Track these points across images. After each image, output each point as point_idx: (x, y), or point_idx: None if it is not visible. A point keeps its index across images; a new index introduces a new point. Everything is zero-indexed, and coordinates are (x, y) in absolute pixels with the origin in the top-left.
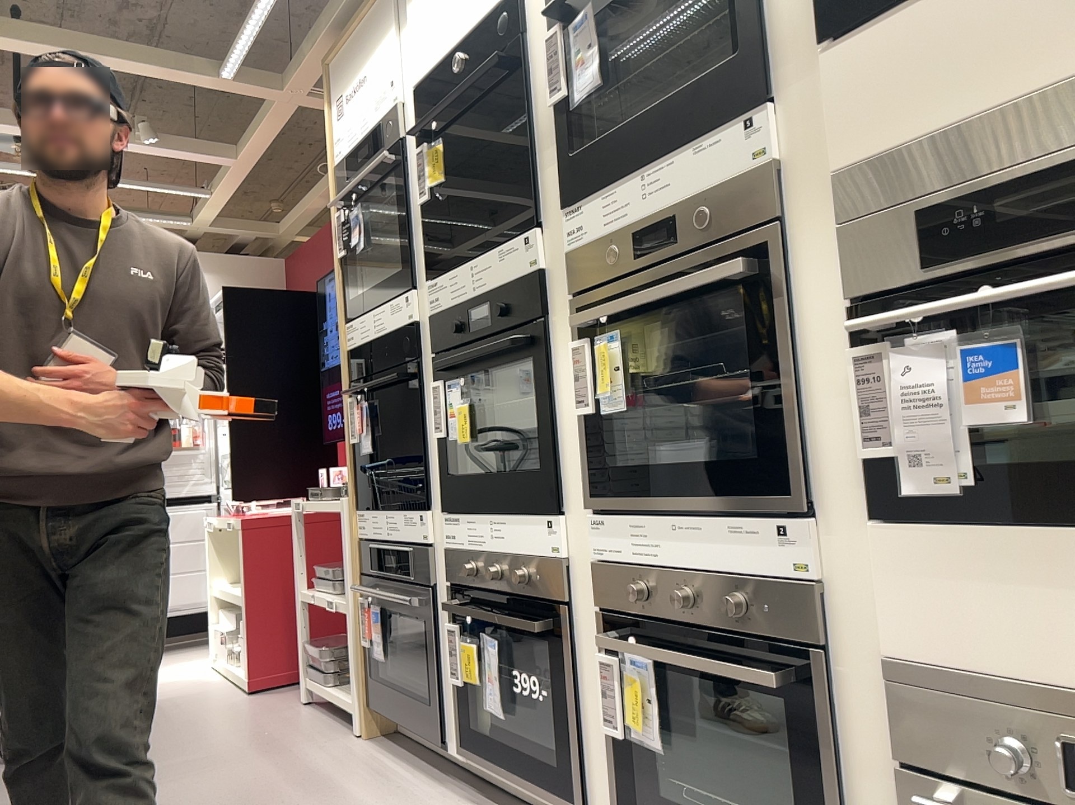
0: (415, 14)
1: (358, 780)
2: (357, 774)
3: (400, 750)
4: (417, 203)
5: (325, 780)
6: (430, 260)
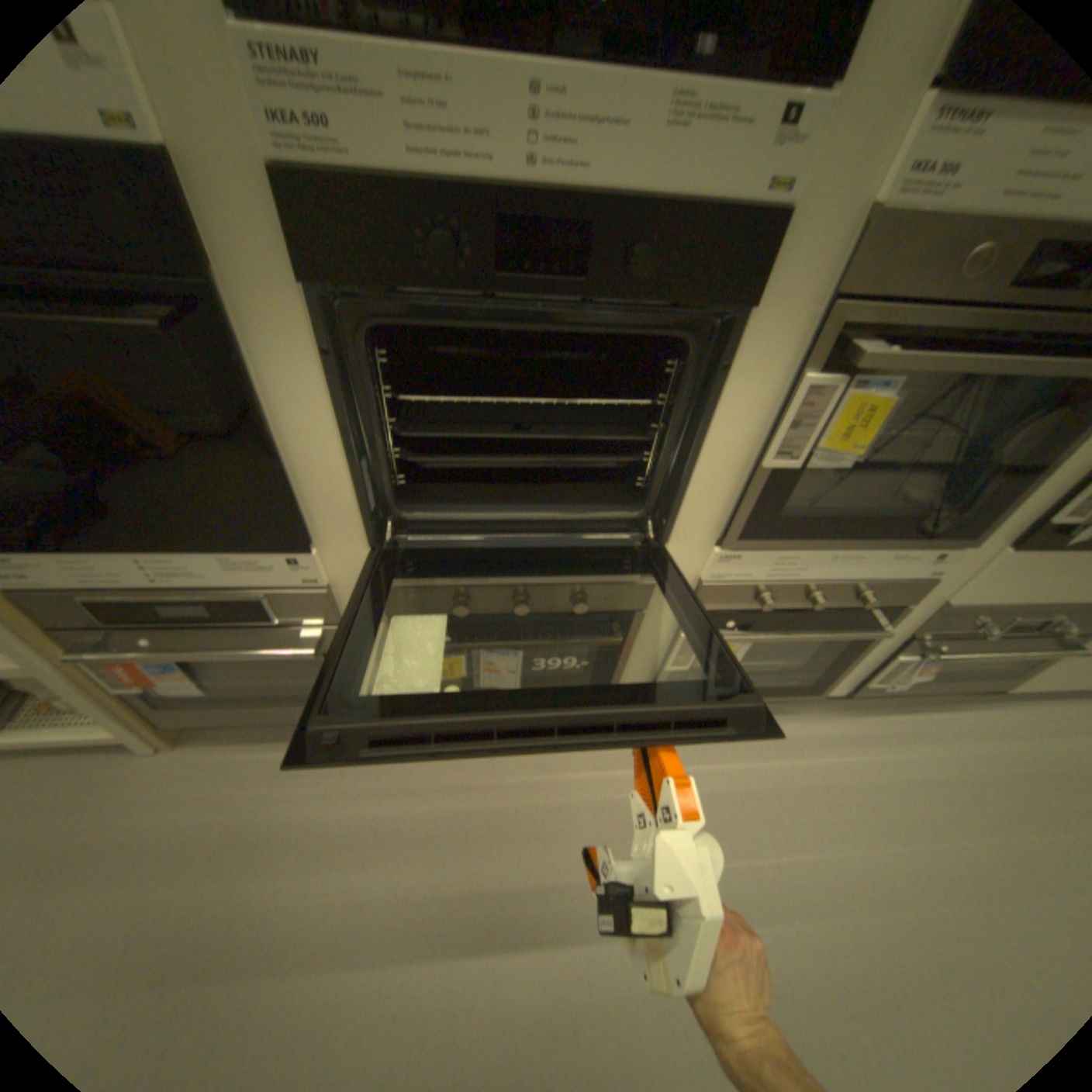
0: None
1: (277, 800)
2: (261, 795)
3: (250, 730)
4: None
5: (236, 835)
6: None
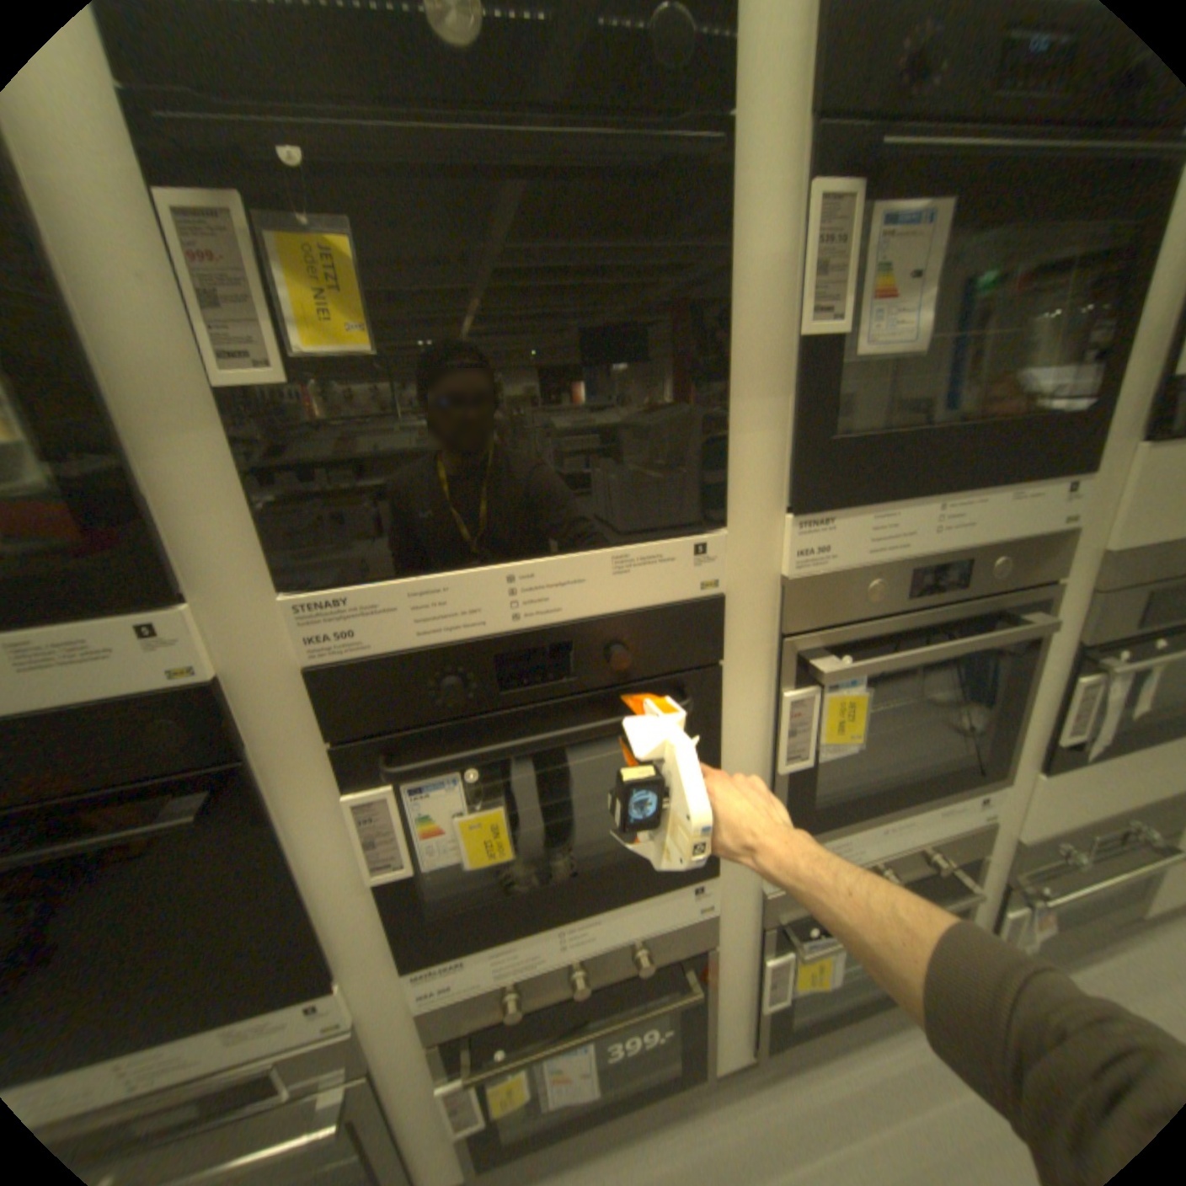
0: None
1: None
2: None
3: None
4: (157, 356)
5: None
6: (278, 536)
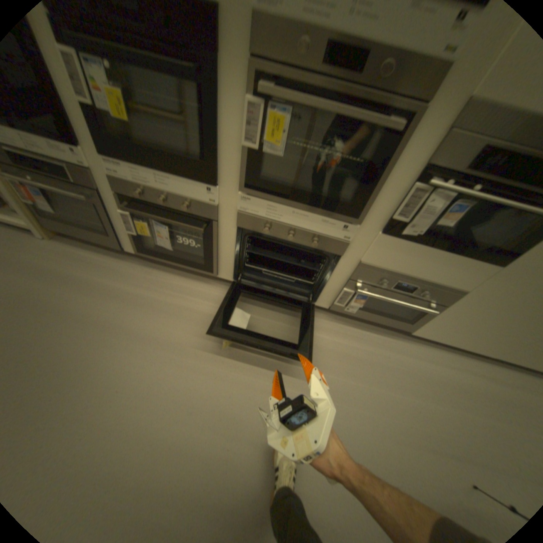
0: None
1: (76, 268)
2: (71, 264)
3: (79, 243)
4: None
5: (55, 273)
6: None
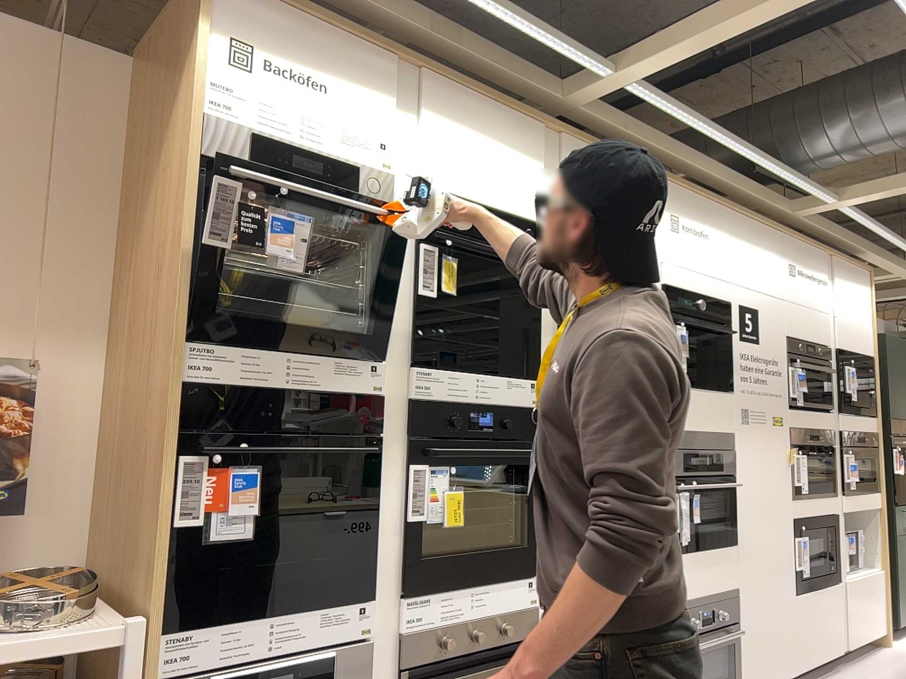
0: (437, 136)
1: None
2: None
3: None
4: (403, 286)
5: None
6: (416, 347)
